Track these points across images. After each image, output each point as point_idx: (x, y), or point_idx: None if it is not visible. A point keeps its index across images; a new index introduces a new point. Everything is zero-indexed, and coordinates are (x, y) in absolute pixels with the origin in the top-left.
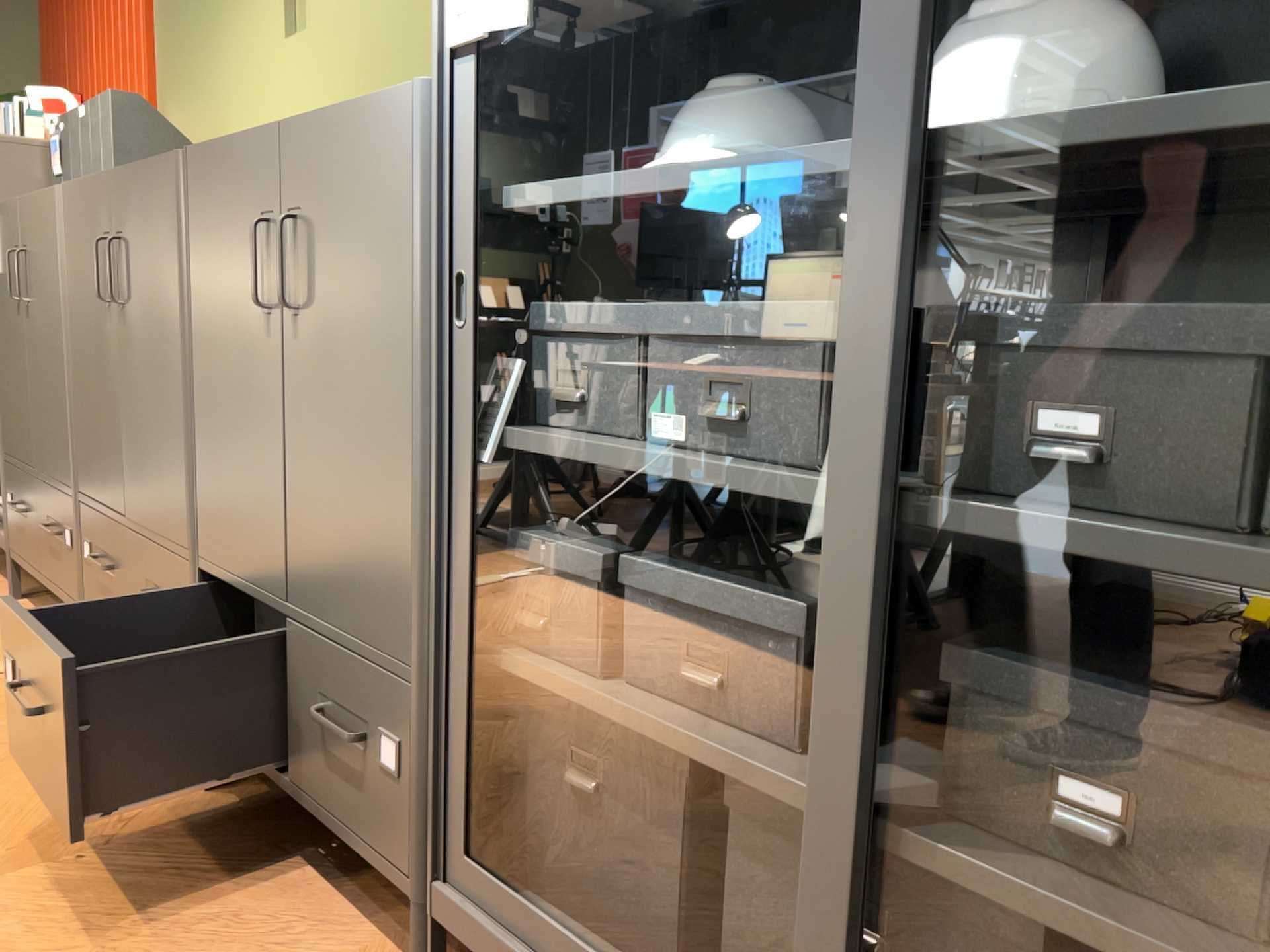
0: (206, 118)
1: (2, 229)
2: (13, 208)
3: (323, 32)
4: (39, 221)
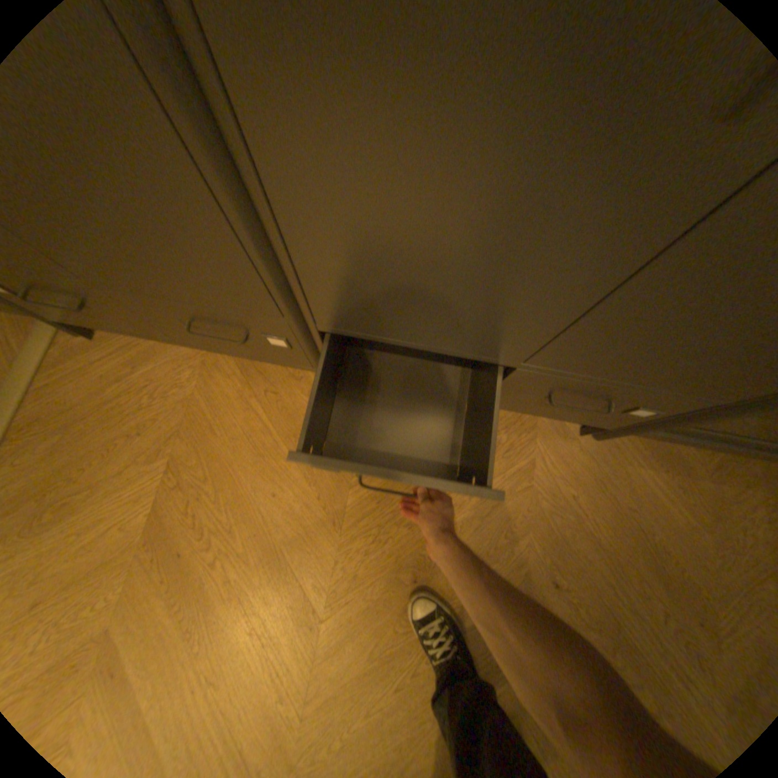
0: None
1: None
2: None
3: None
4: None
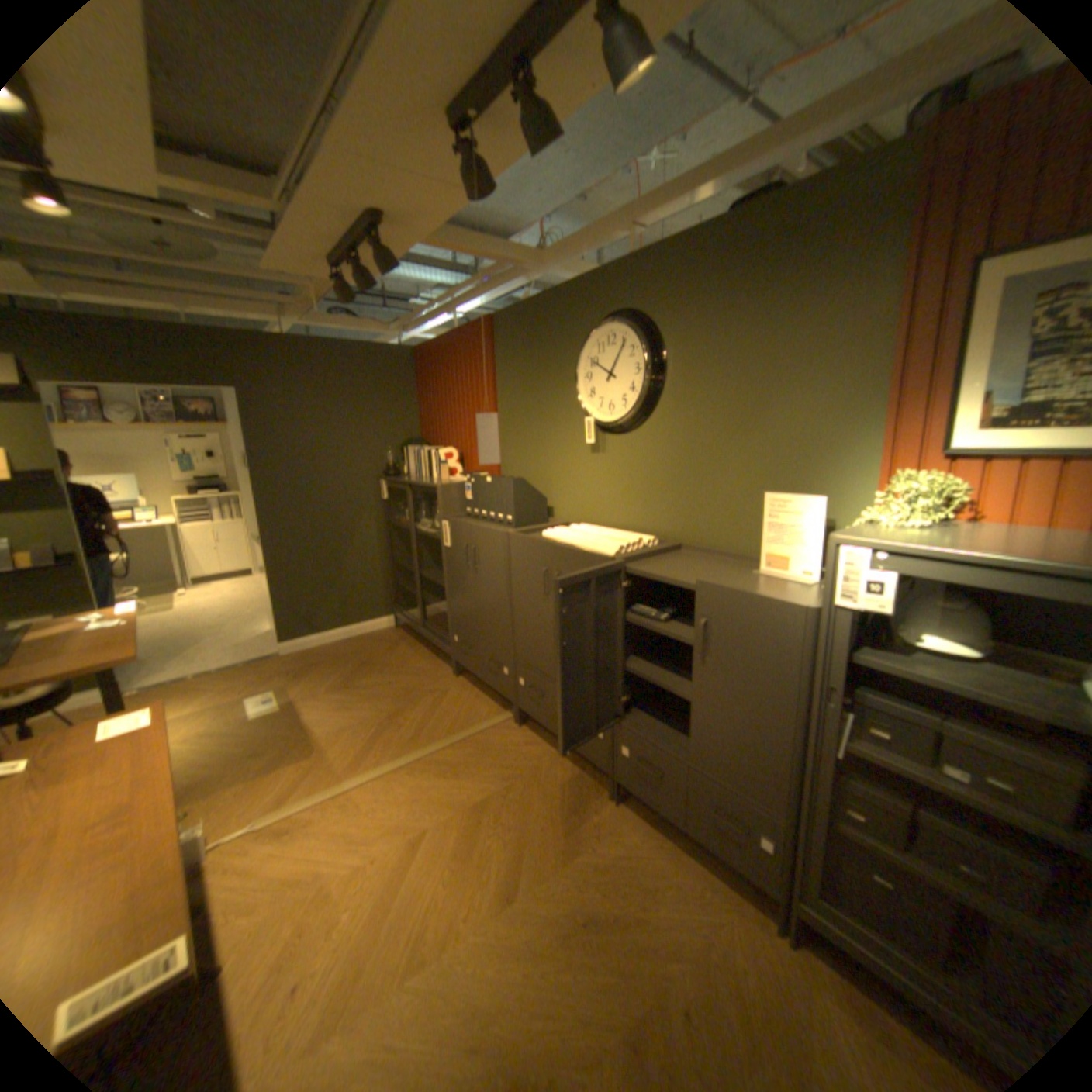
0: (534, 472)
1: (454, 530)
2: (465, 526)
3: (617, 457)
4: (487, 539)
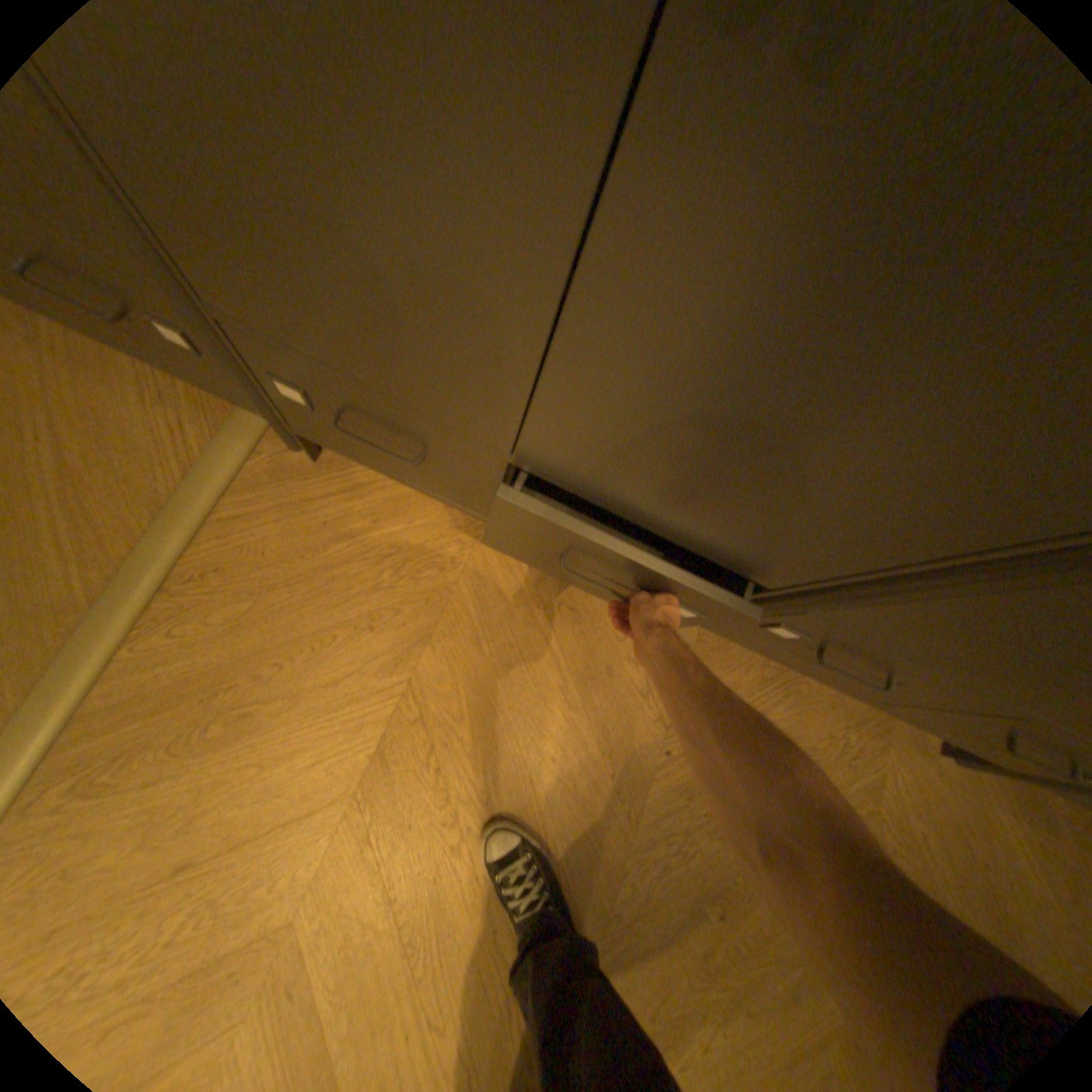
0: None
1: None
2: None
3: None
4: None
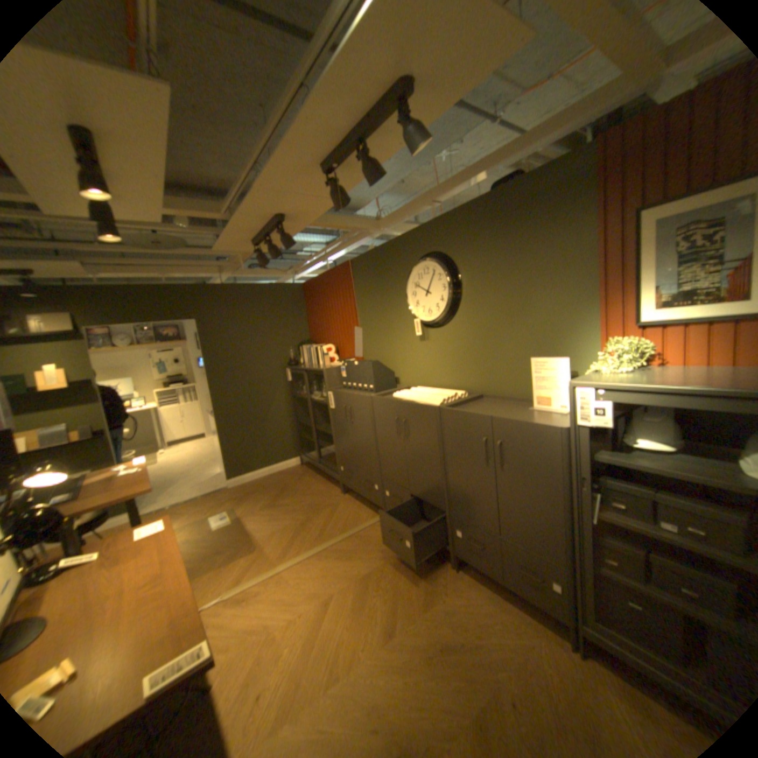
0: (384, 356)
1: (336, 397)
2: (343, 394)
3: (436, 343)
4: (358, 401)
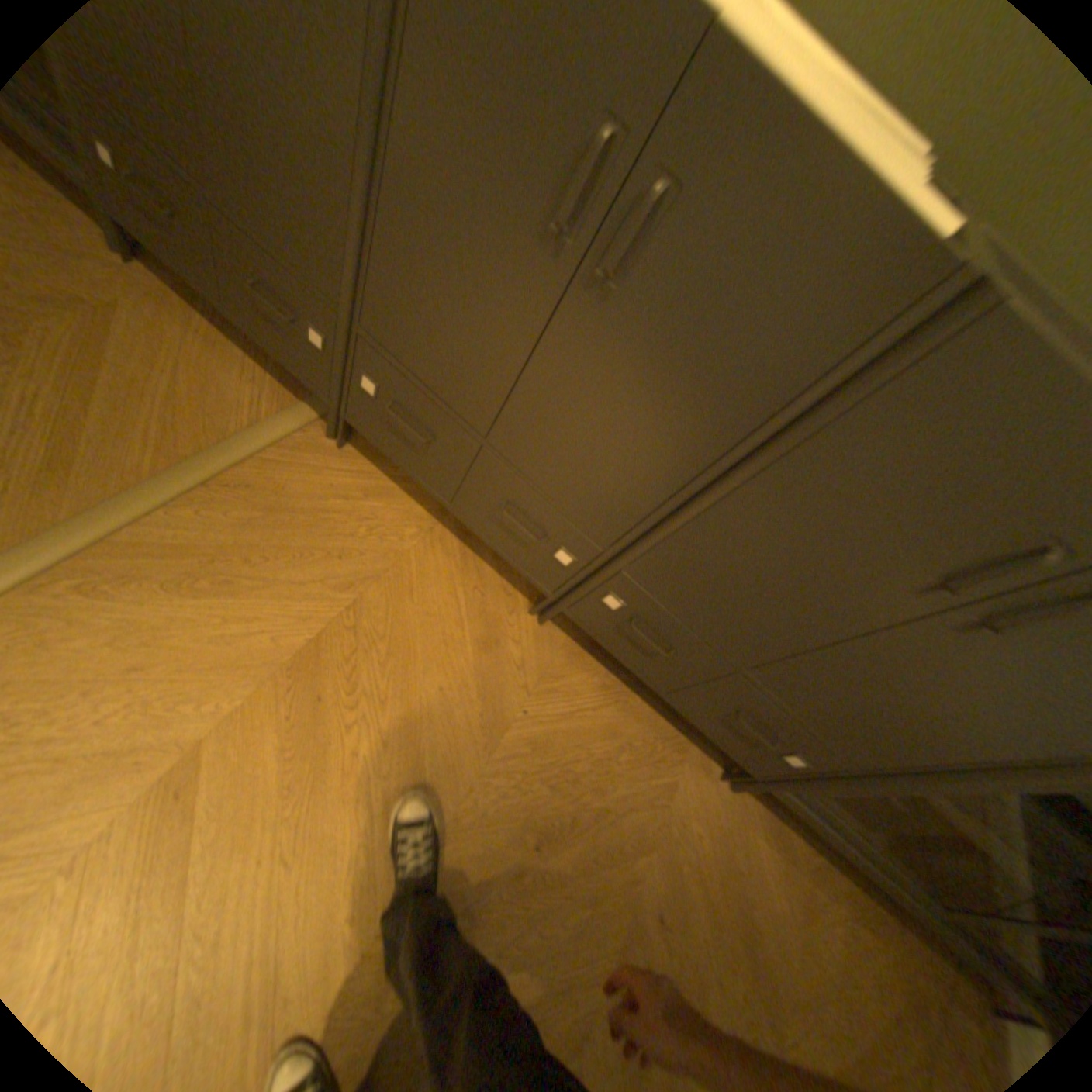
0: None
1: None
2: None
3: None
4: None
